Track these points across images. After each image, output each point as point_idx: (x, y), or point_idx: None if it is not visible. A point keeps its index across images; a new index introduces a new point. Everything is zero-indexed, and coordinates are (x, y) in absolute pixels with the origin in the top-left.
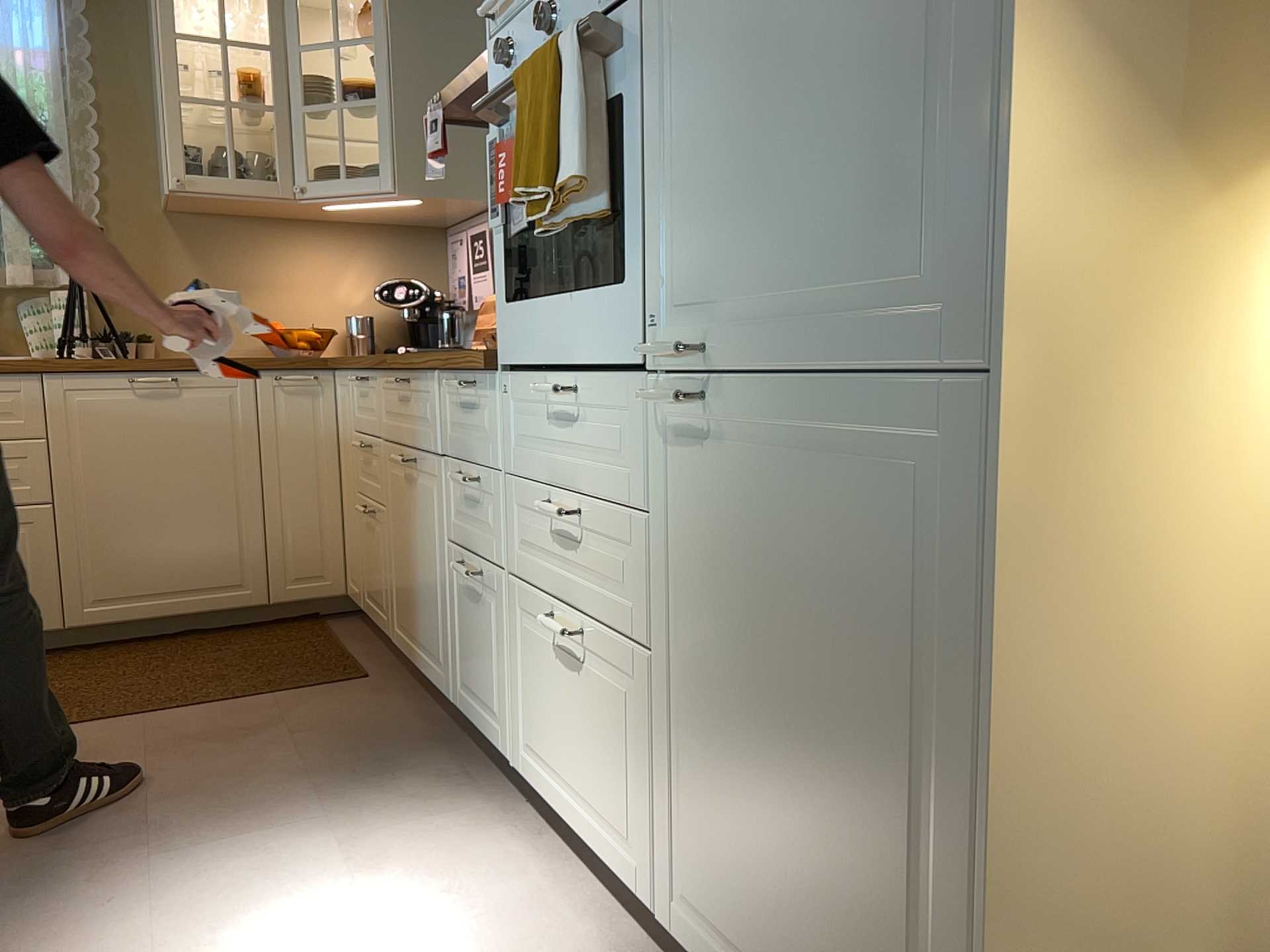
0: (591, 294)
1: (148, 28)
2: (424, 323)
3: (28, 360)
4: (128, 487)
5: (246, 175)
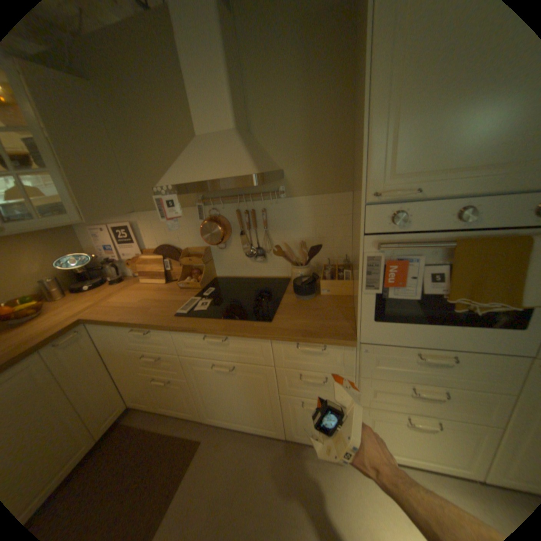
0: (476, 328)
1: None
2: (87, 270)
3: None
4: None
5: None
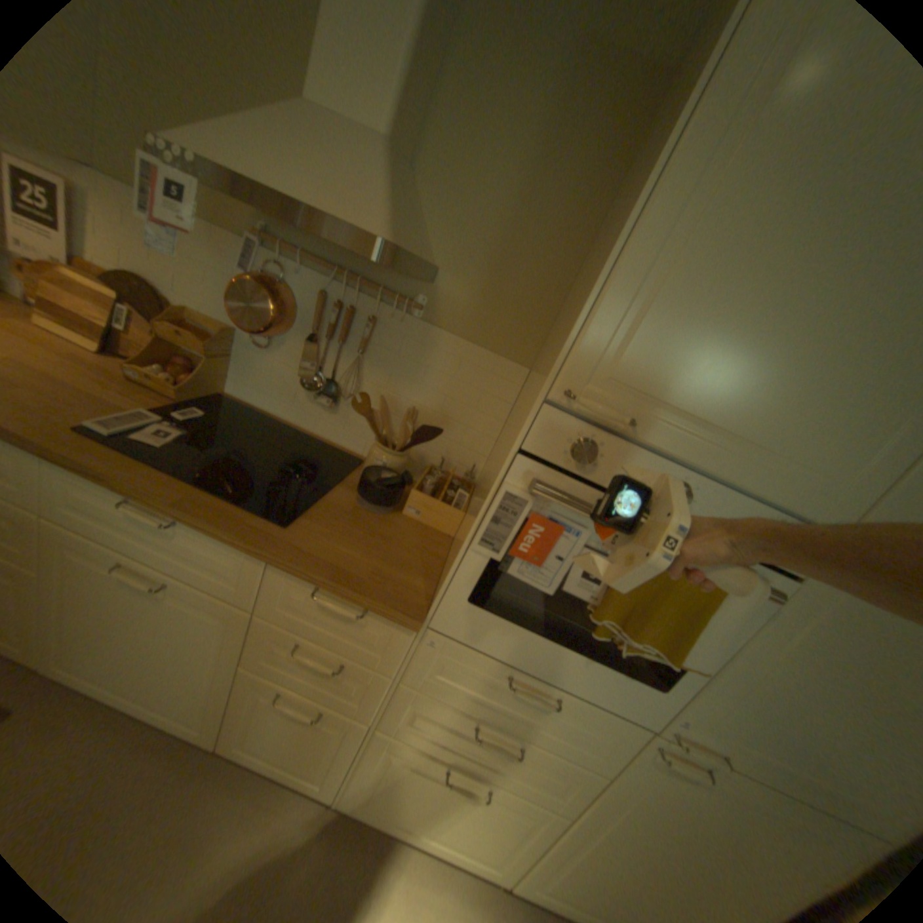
0: (608, 668)
1: None
2: None
3: None
4: None
5: None
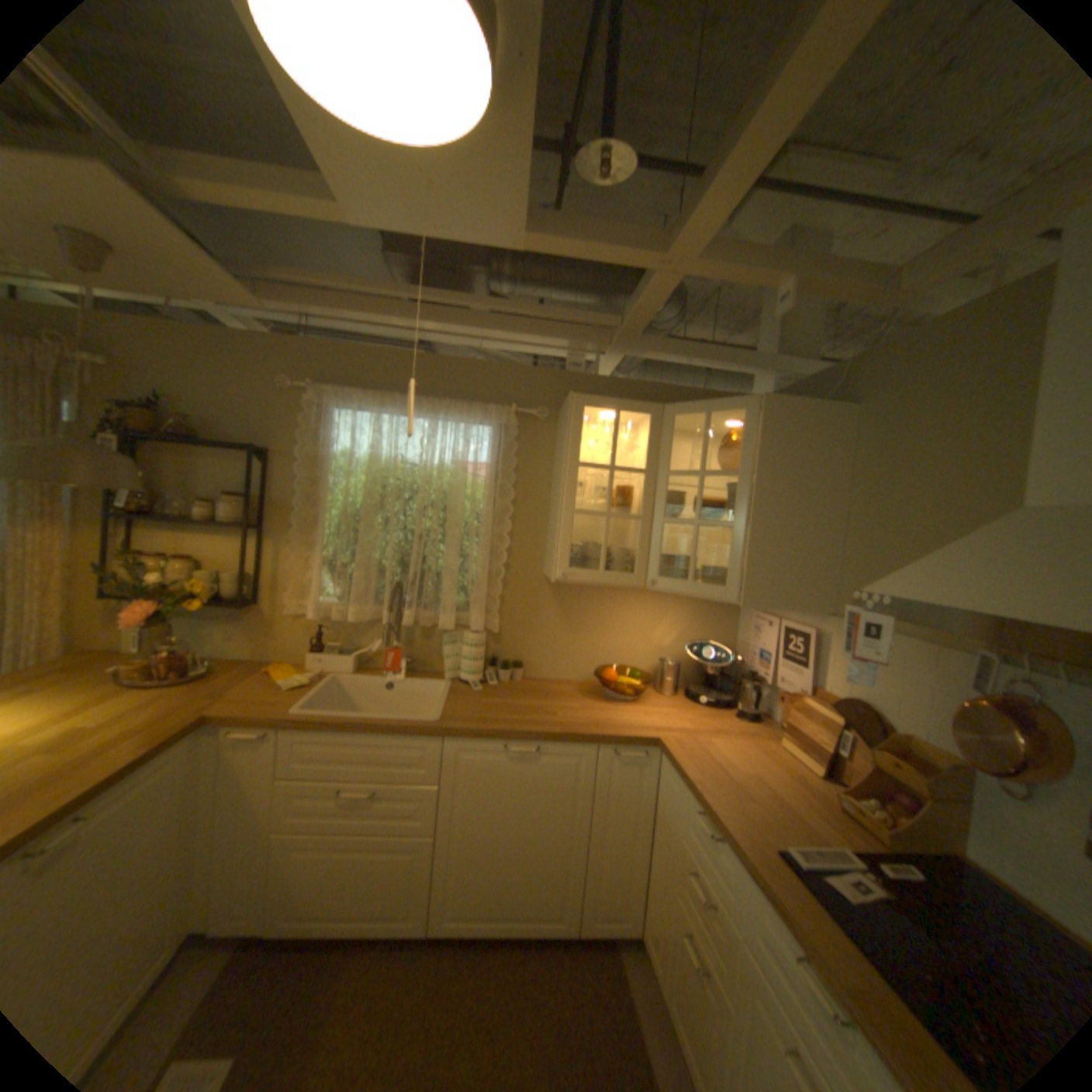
0: None
1: (555, 446)
2: (721, 675)
3: (436, 722)
4: (490, 831)
5: (608, 561)
